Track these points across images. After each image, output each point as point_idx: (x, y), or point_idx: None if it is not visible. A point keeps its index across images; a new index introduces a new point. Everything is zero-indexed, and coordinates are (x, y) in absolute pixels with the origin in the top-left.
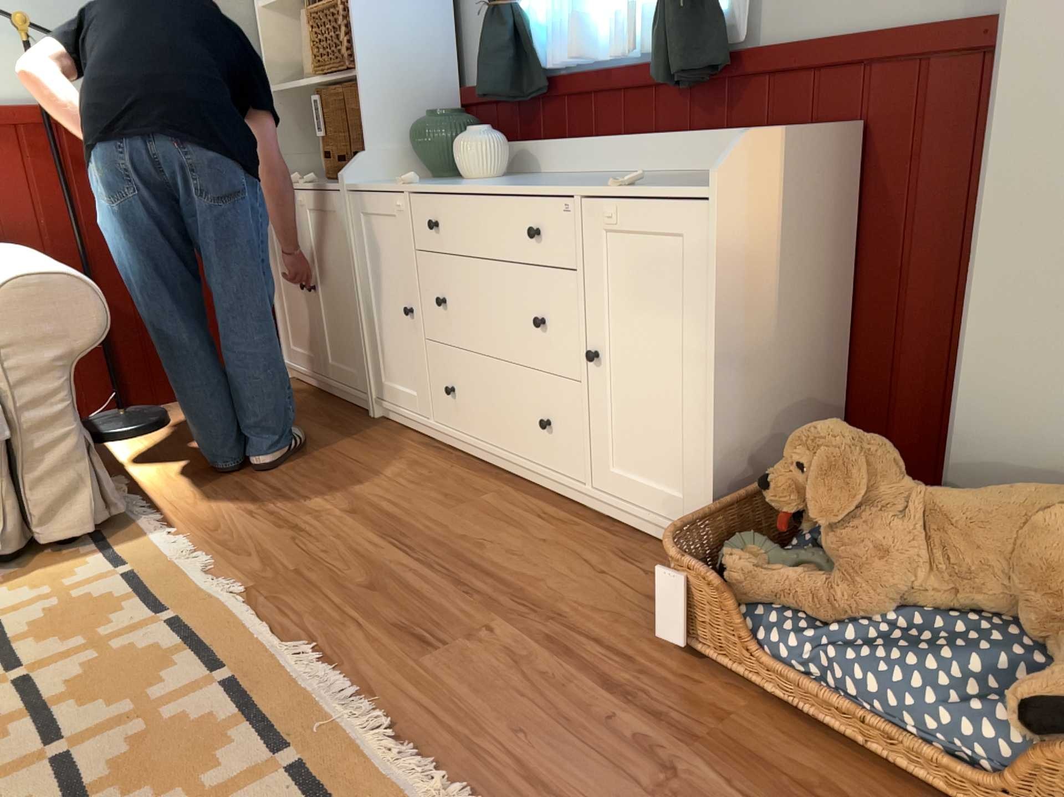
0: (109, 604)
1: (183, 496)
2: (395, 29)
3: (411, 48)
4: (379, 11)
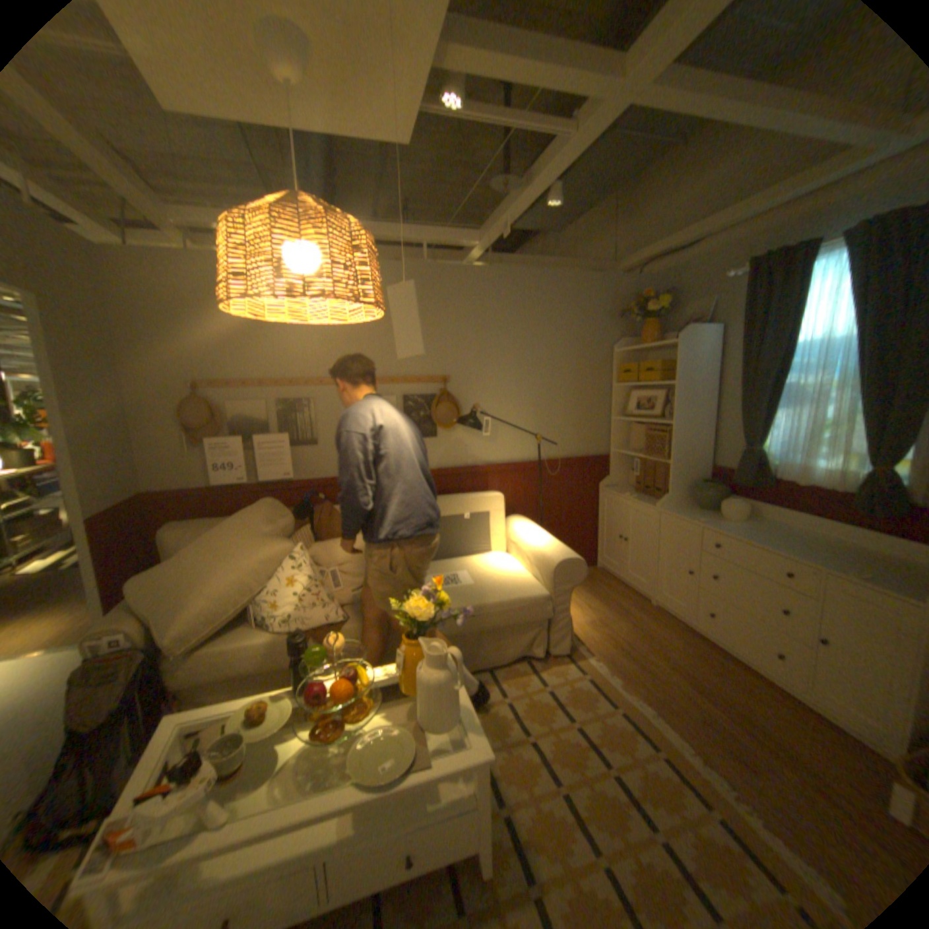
0: (591, 697)
1: (587, 638)
2: (689, 444)
3: (694, 450)
4: (683, 437)
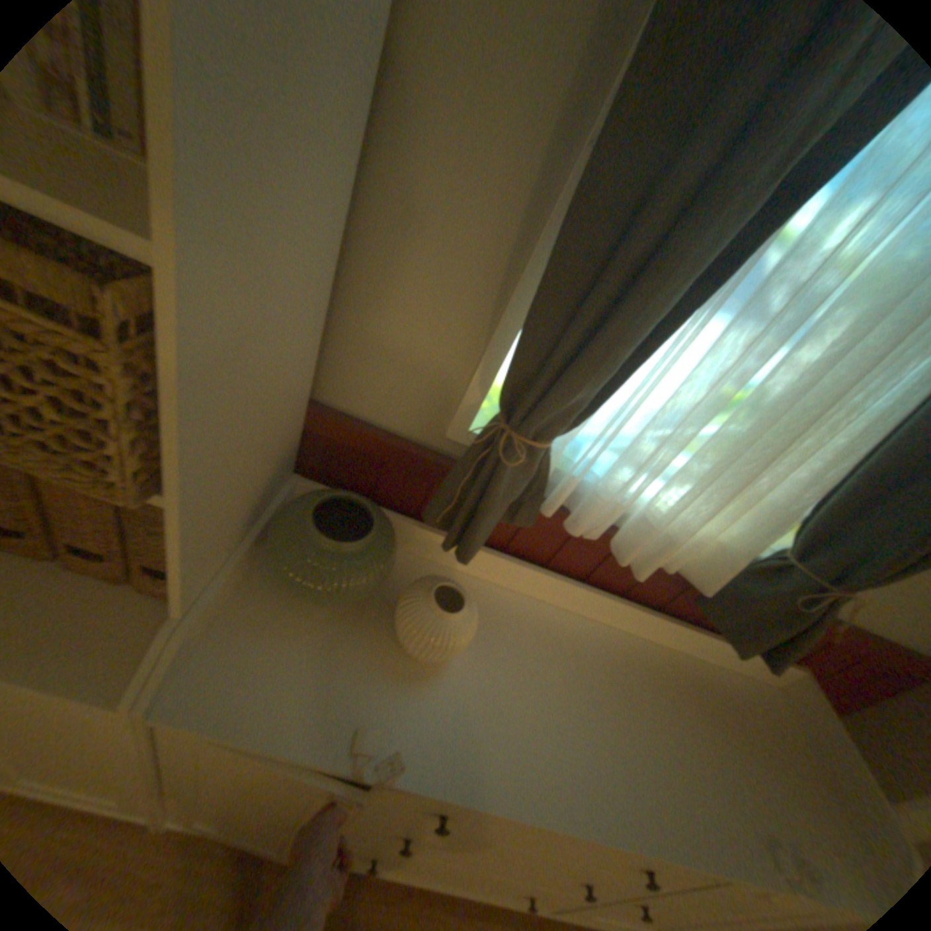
0: None
1: None
2: (270, 372)
3: (283, 389)
4: (252, 350)
